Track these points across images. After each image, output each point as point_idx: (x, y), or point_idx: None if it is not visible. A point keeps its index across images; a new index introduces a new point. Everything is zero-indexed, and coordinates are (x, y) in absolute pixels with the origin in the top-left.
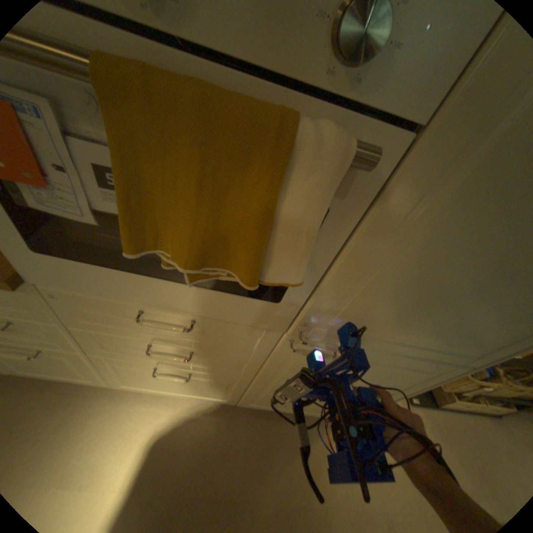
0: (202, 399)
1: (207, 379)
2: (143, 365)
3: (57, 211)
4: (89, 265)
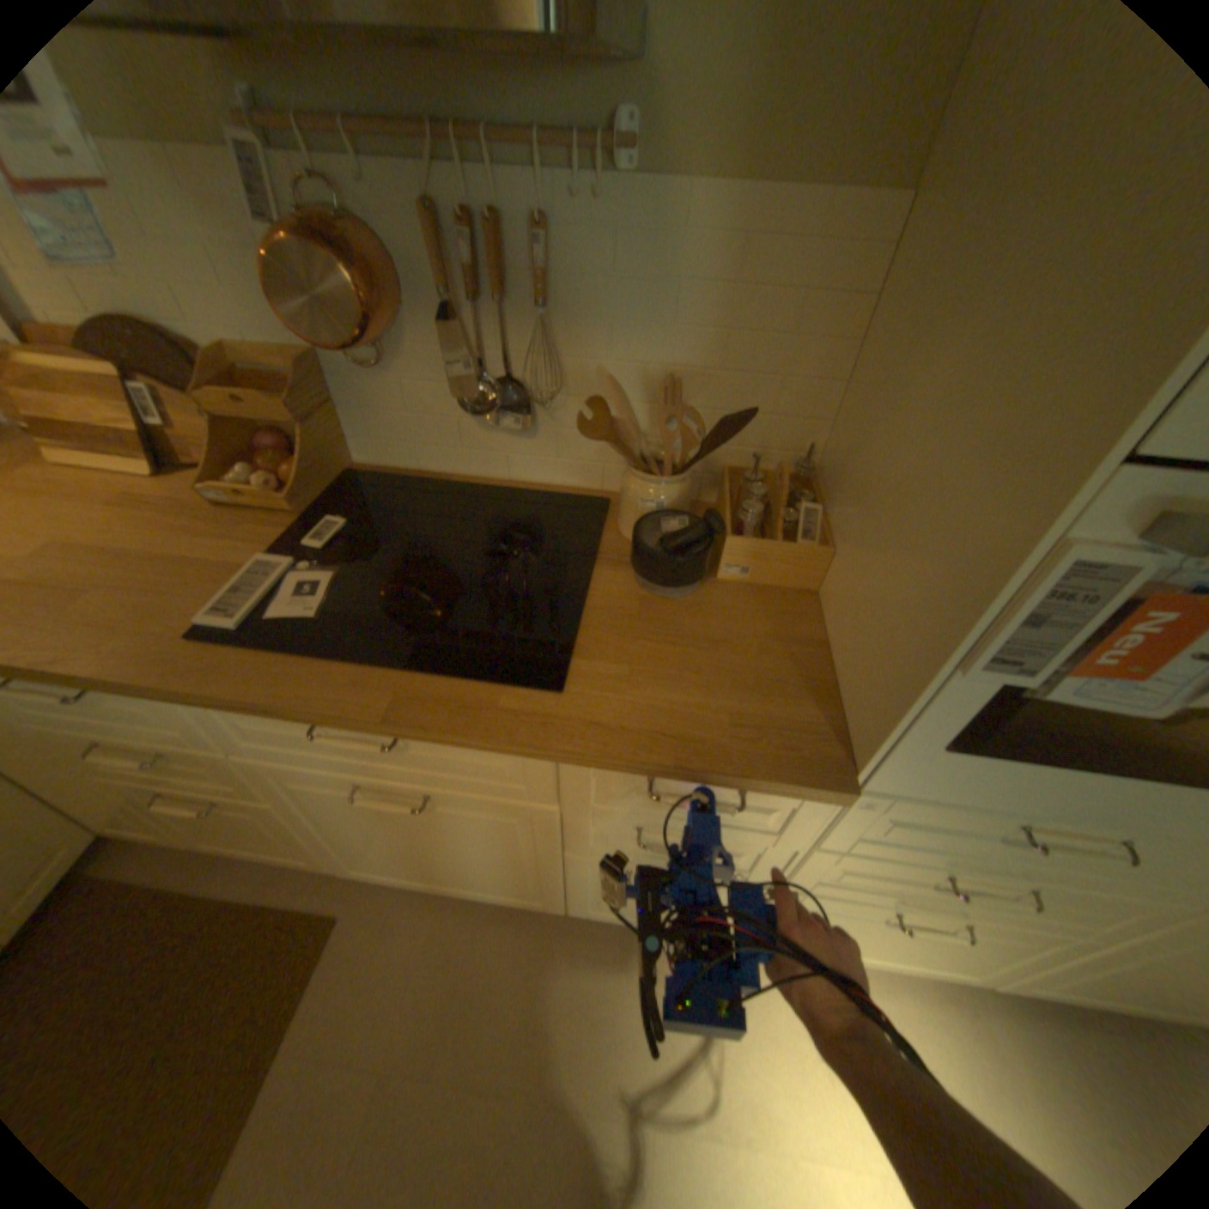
0: (922, 974)
1: (995, 940)
2: (880, 910)
3: (1104, 705)
4: (1030, 767)
